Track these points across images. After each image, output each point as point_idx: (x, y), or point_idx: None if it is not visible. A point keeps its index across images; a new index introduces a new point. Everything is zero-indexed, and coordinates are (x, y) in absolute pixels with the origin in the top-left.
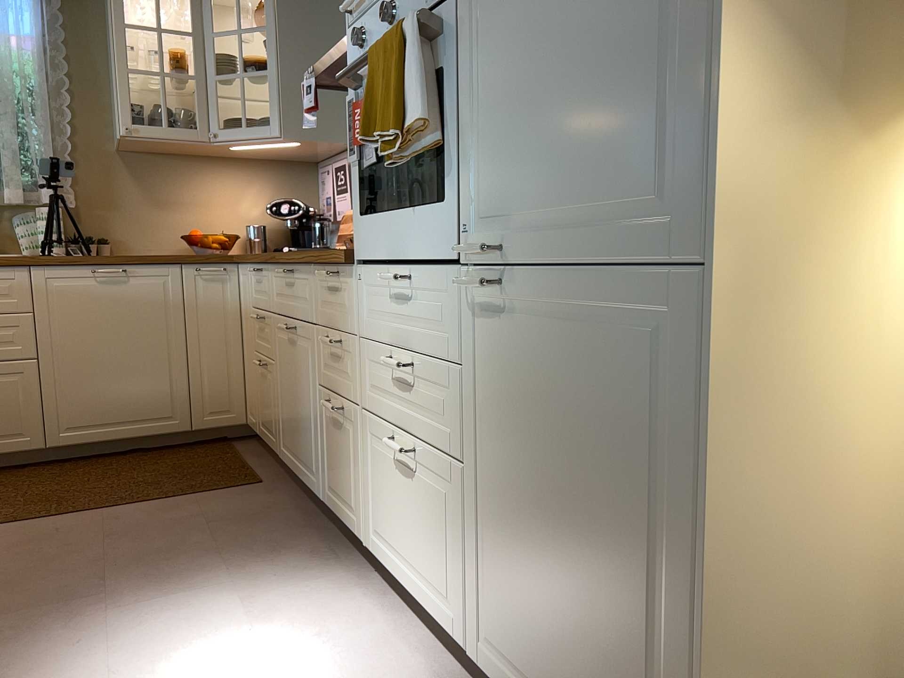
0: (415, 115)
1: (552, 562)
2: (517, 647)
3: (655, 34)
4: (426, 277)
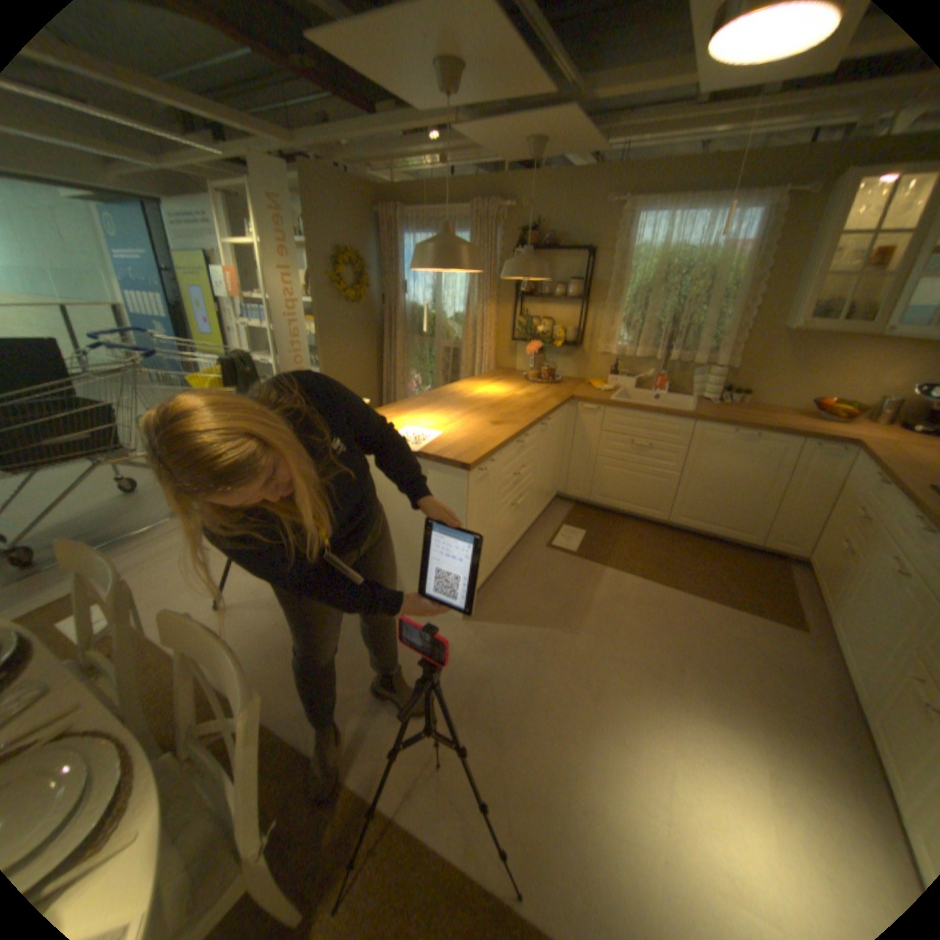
0: None
1: None
2: None
3: None
4: None
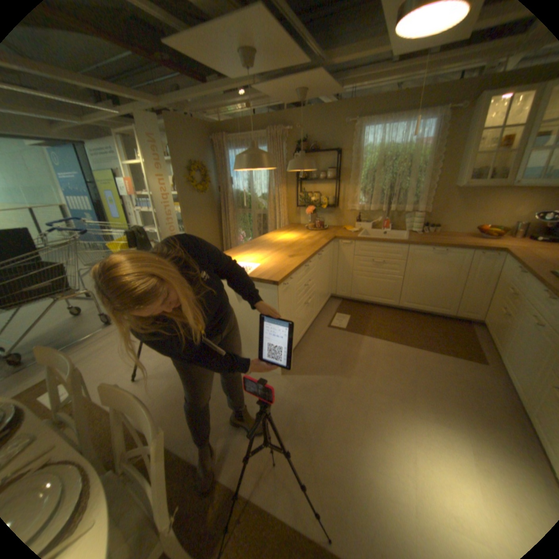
0: None
1: None
2: None
3: None
4: None
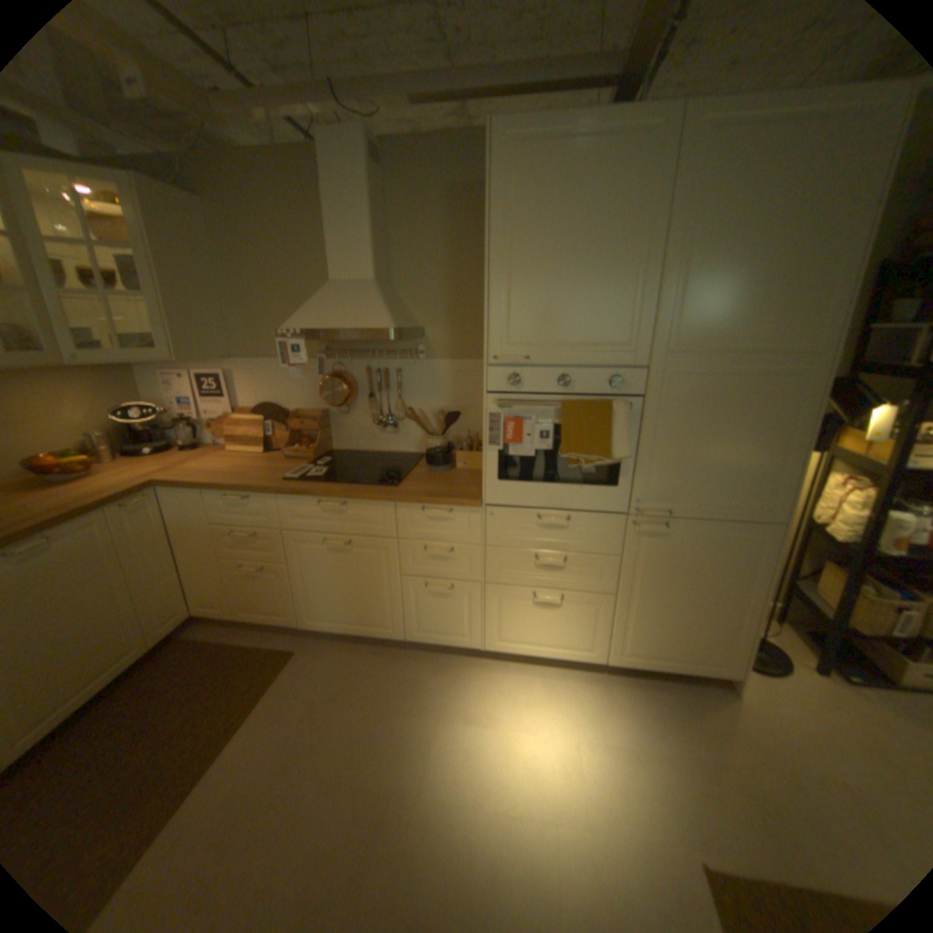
0: (619, 453)
1: (680, 616)
2: (649, 649)
3: (772, 456)
4: (584, 518)
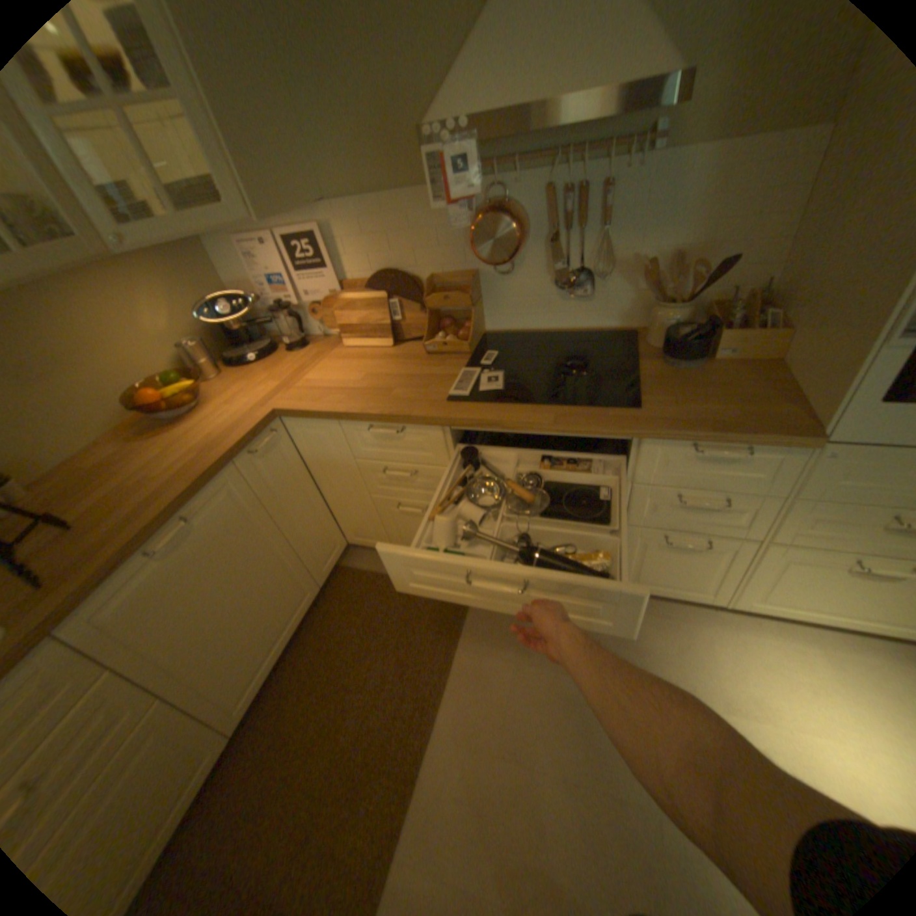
0: None
1: None
2: None
3: None
4: None
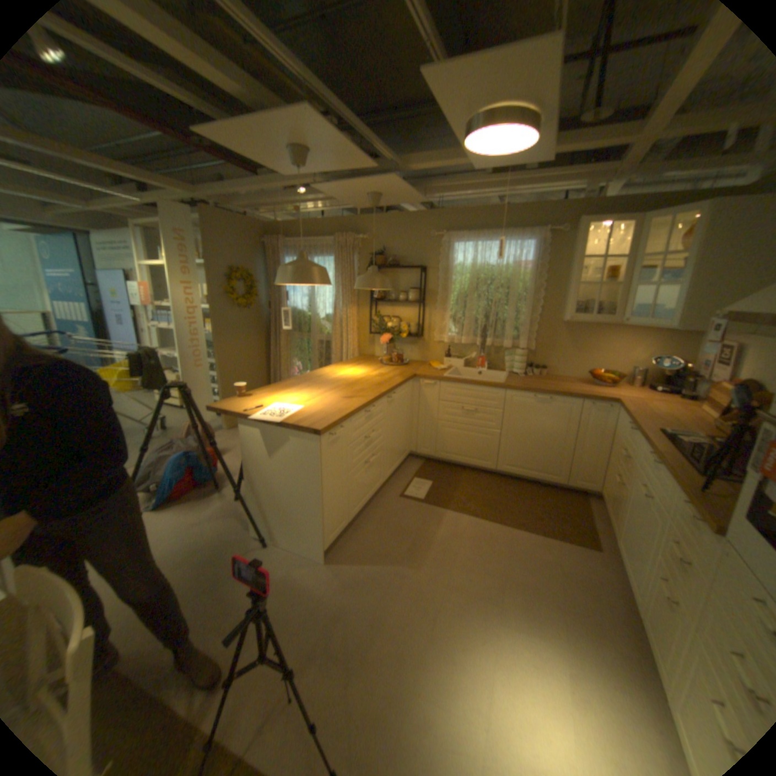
0: None
1: None
2: None
3: None
4: None
